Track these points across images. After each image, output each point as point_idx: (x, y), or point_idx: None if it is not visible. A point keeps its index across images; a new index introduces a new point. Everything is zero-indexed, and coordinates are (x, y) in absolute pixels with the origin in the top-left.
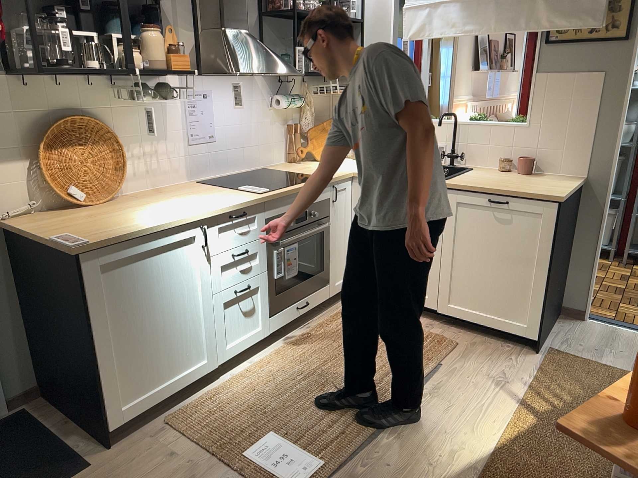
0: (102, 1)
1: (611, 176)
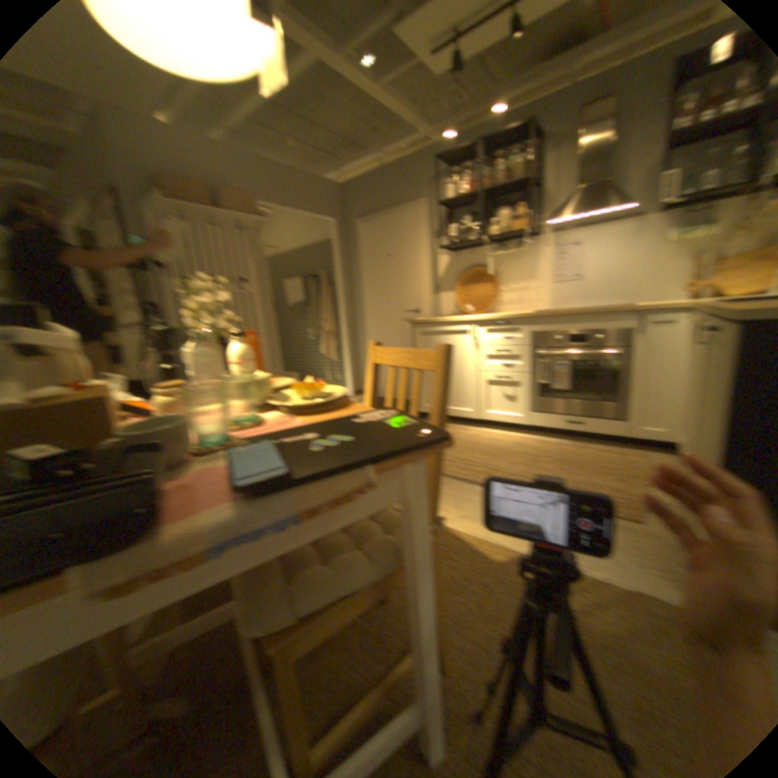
0: (500, 200)
1: None
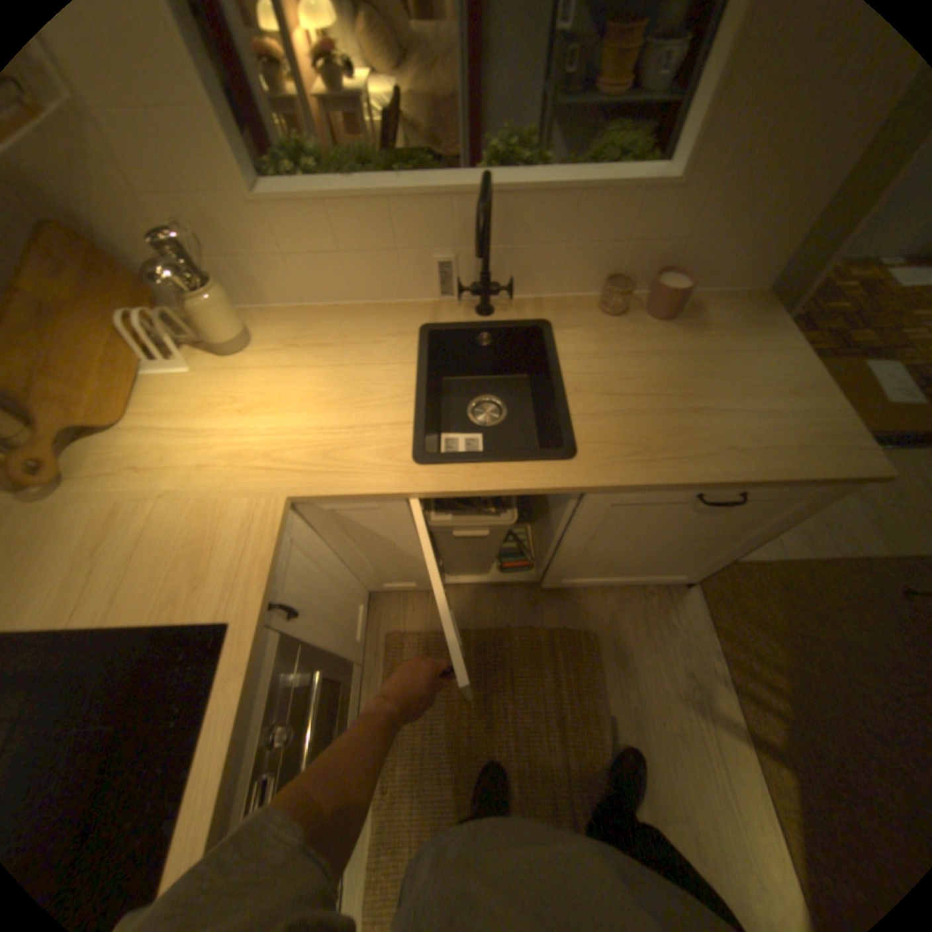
0: None
1: (812, 285)
